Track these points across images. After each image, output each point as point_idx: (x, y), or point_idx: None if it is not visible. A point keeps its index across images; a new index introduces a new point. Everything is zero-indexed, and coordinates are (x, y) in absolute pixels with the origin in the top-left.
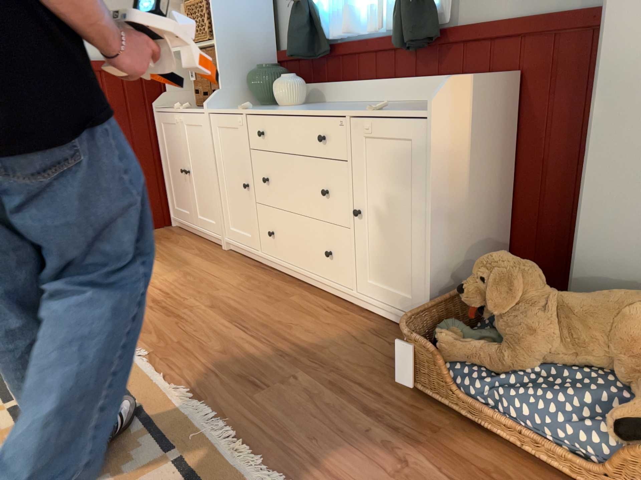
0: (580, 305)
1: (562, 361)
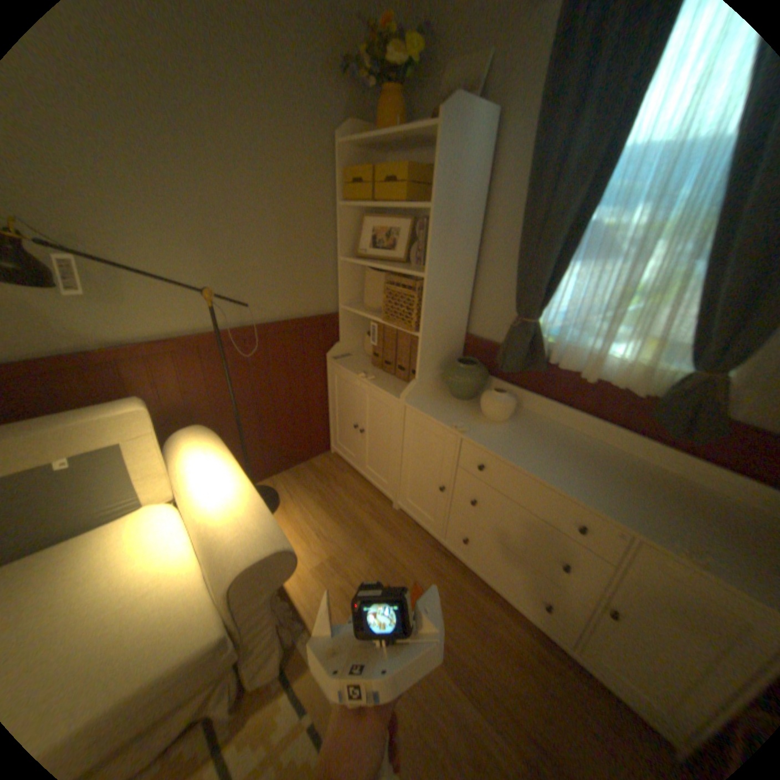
0: None
1: None
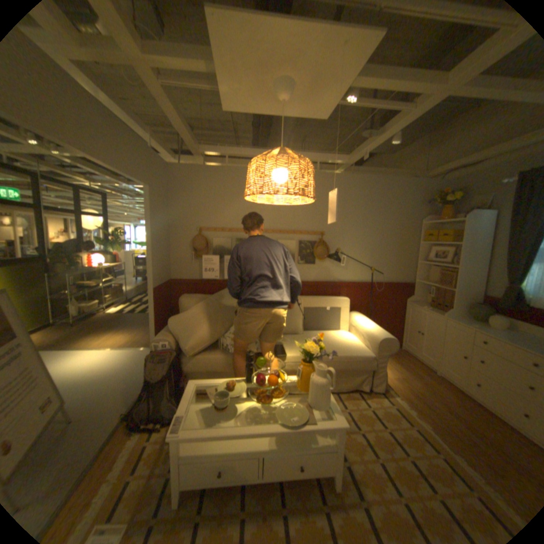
0: None
1: None
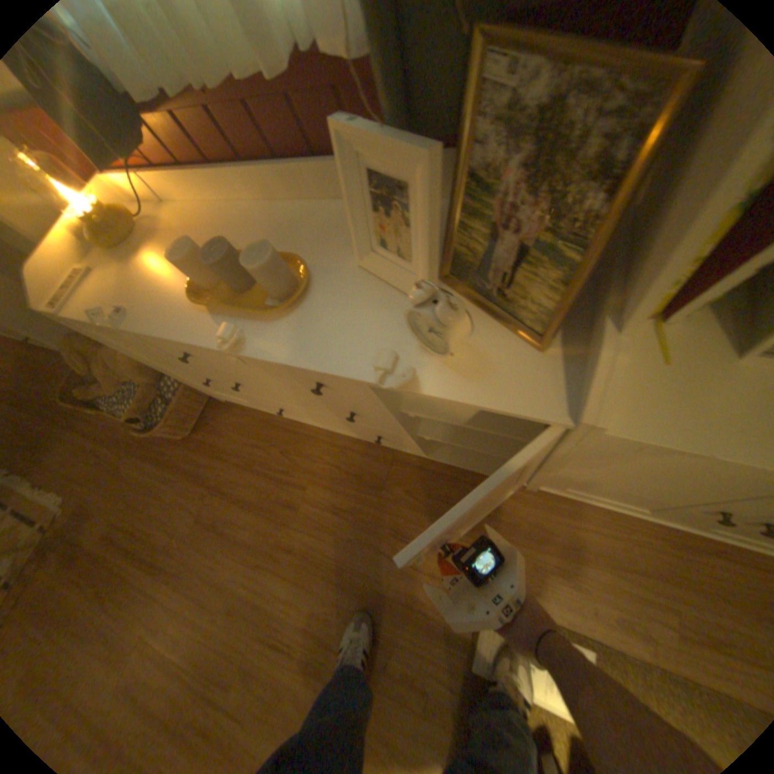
0: (107, 357)
1: (124, 383)
